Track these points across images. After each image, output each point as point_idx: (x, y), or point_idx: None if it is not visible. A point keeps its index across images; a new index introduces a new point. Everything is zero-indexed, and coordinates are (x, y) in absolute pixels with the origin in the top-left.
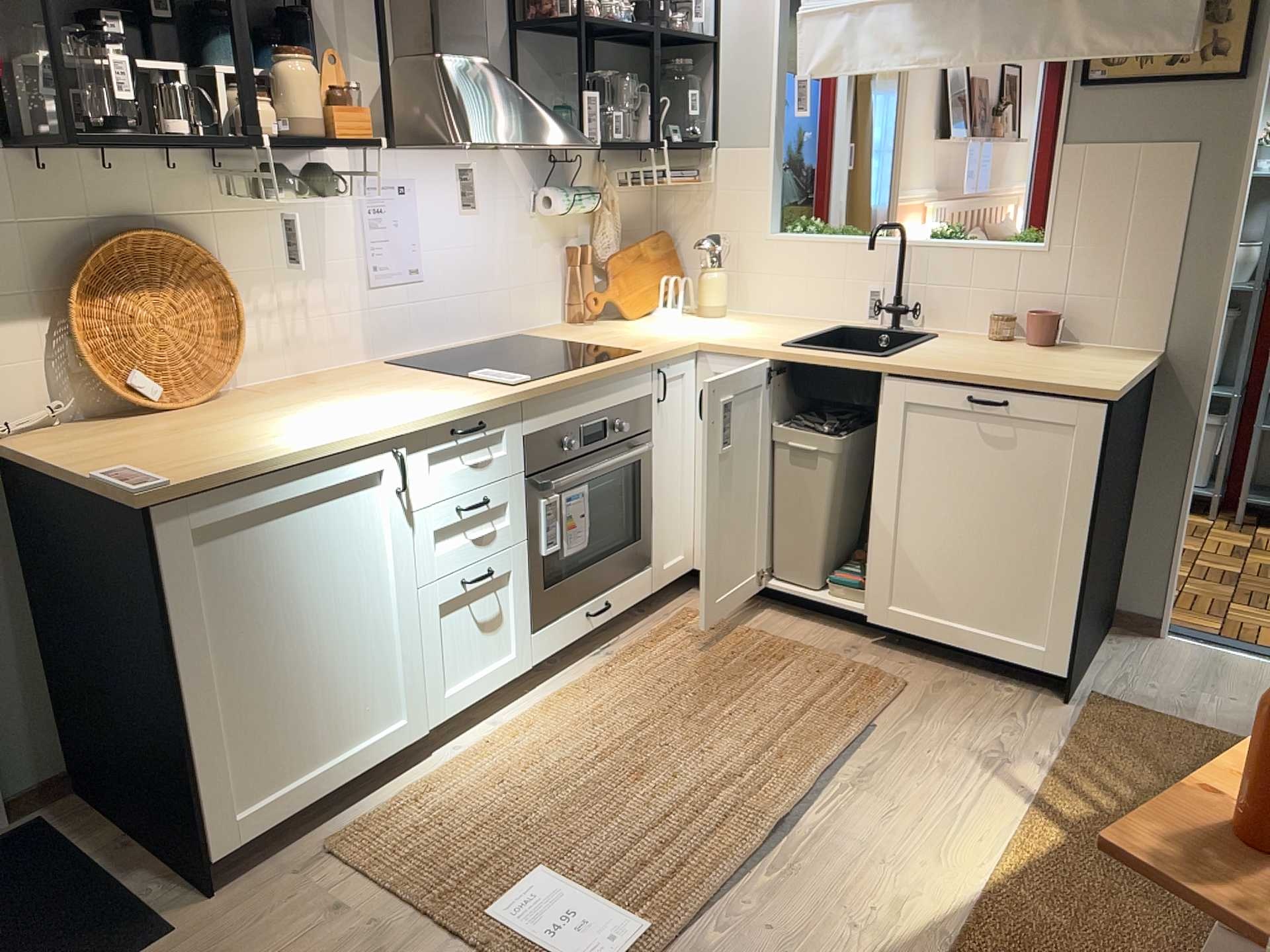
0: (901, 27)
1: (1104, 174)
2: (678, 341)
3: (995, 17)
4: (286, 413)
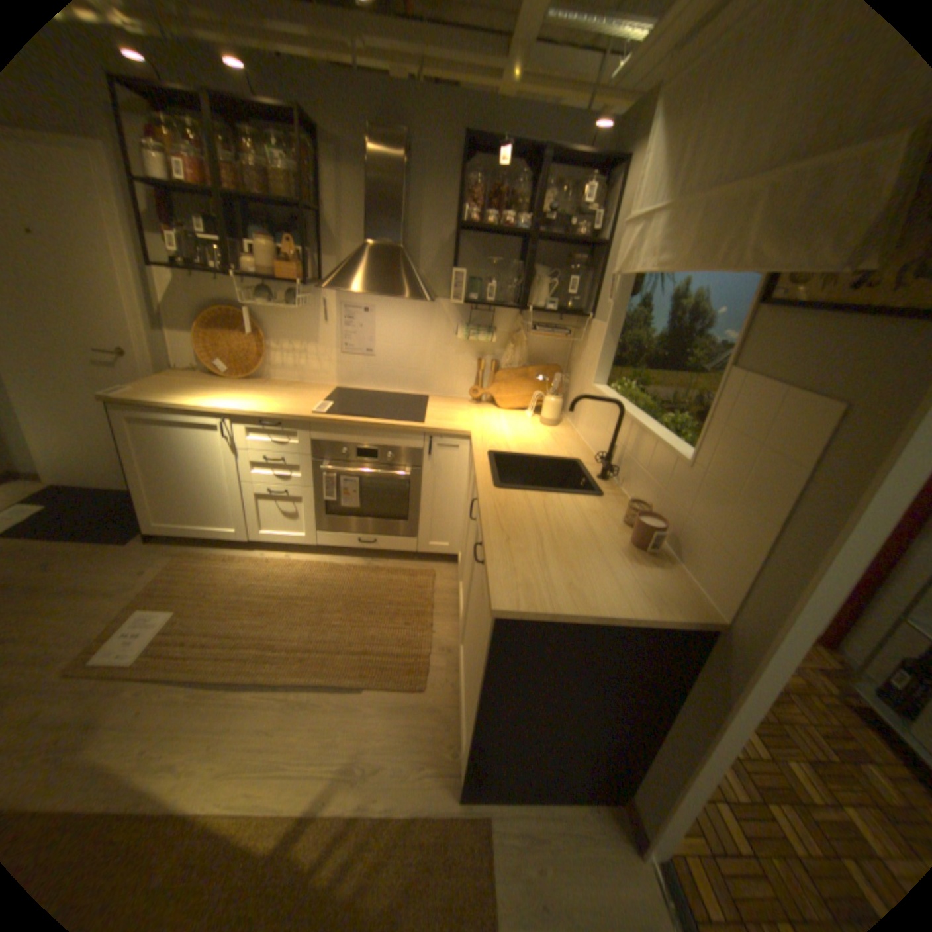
0: (661, 233)
1: (751, 412)
2: (461, 427)
3: (711, 223)
4: (234, 390)
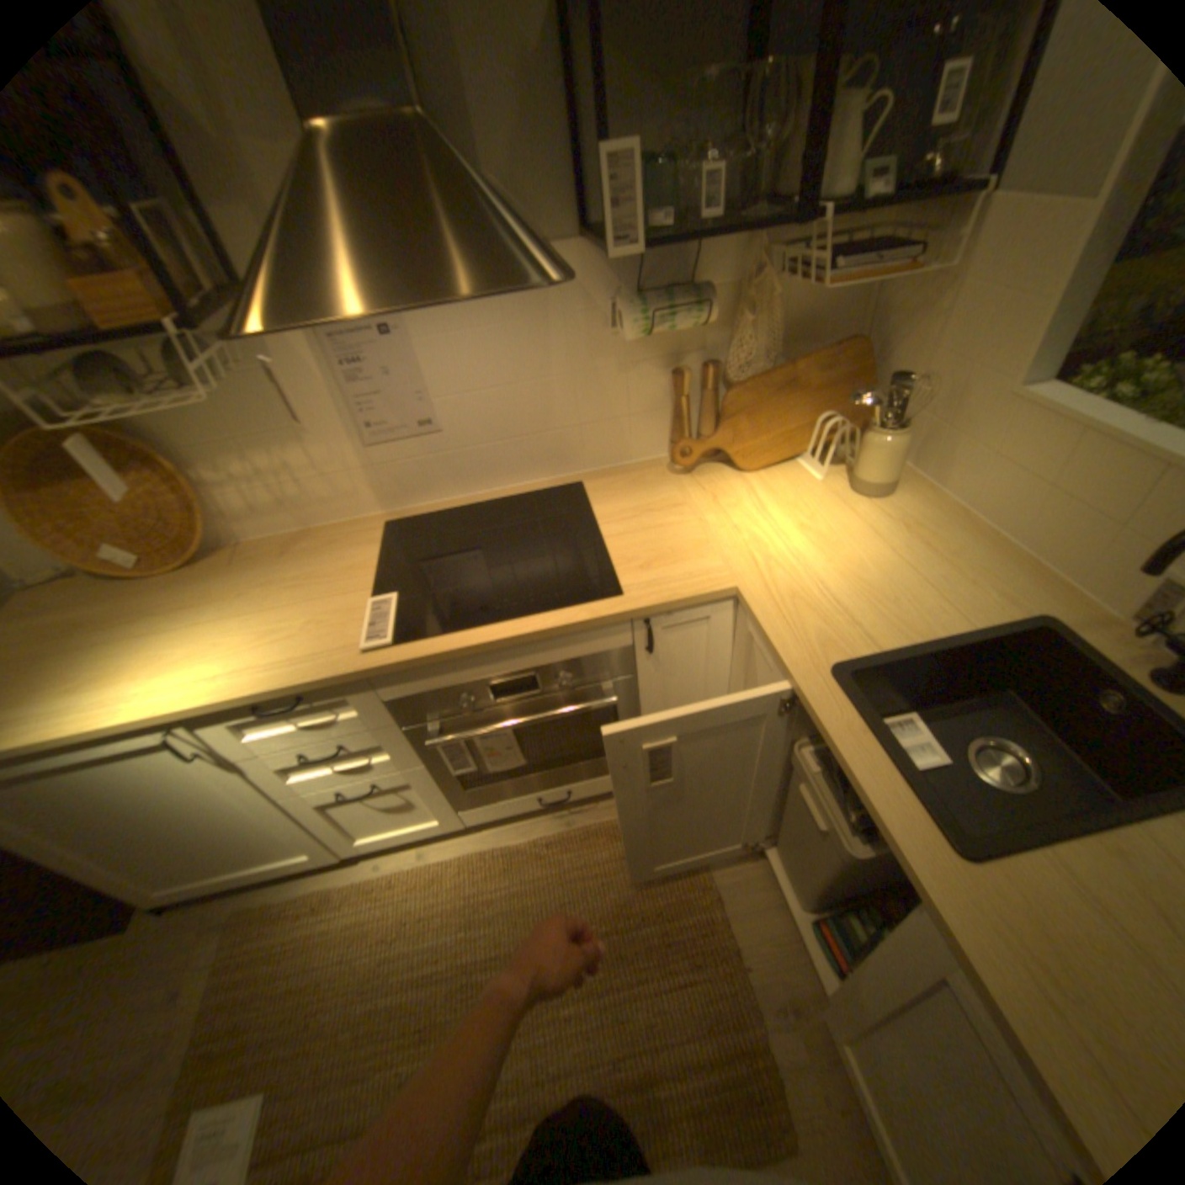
0: None
1: None
2: (706, 575)
3: None
4: (168, 619)
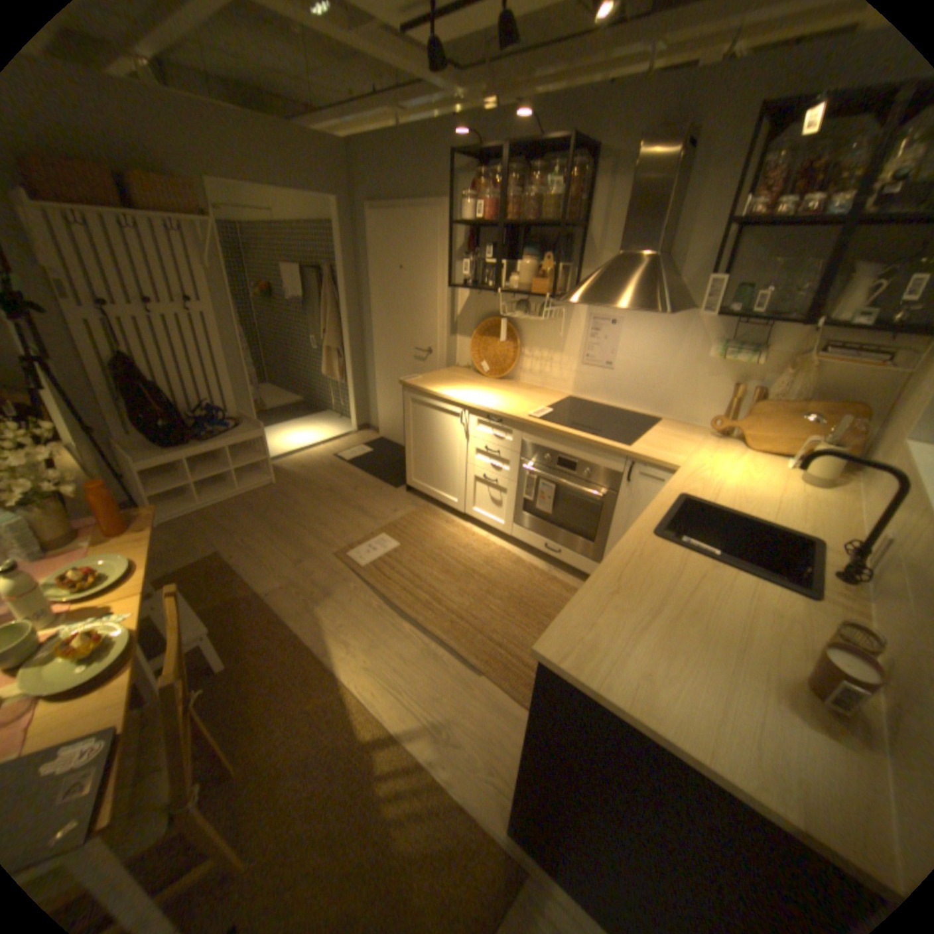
0: None
1: None
2: (672, 460)
3: None
4: (484, 388)
